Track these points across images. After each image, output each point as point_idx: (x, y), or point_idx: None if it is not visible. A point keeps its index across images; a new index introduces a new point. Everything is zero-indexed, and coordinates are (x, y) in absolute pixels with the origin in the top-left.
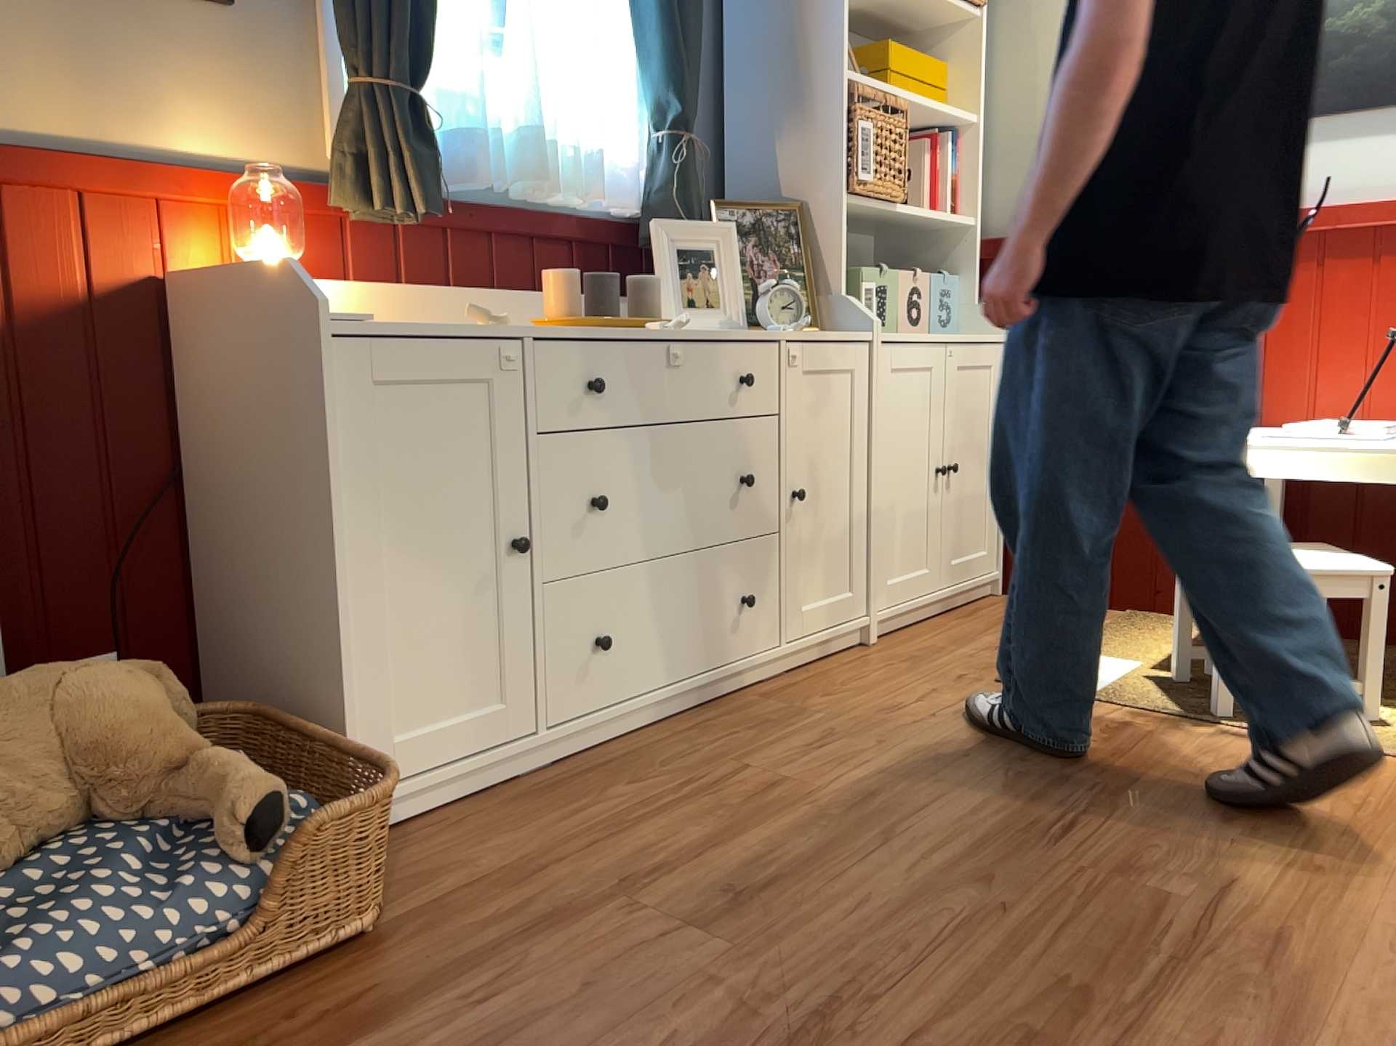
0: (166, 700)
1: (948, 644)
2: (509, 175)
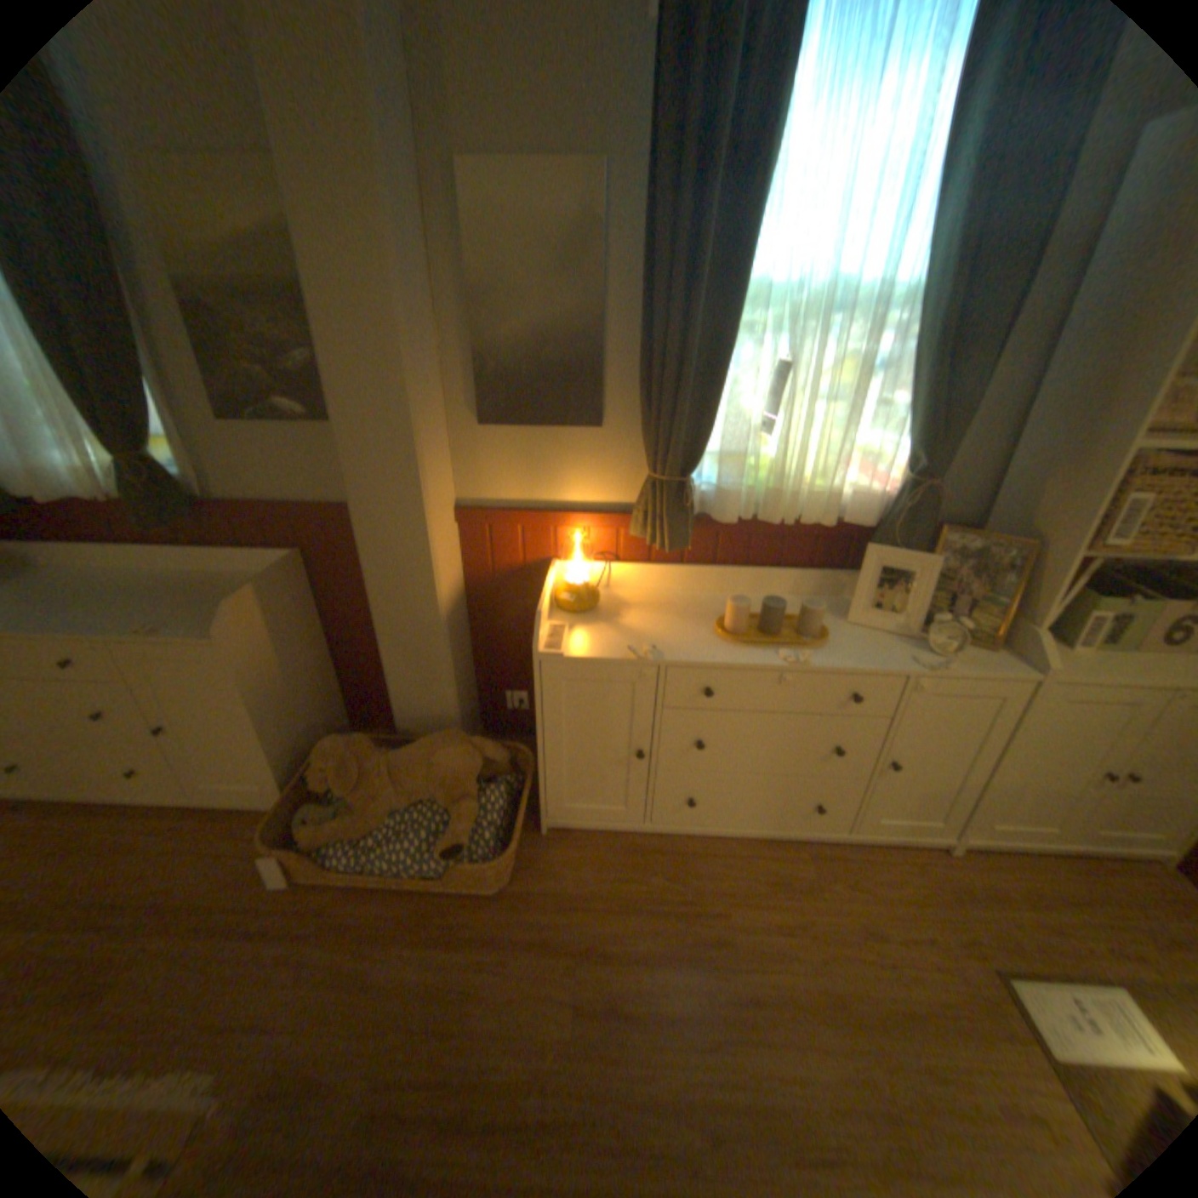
0: (476, 763)
1: (1019, 898)
2: (760, 506)
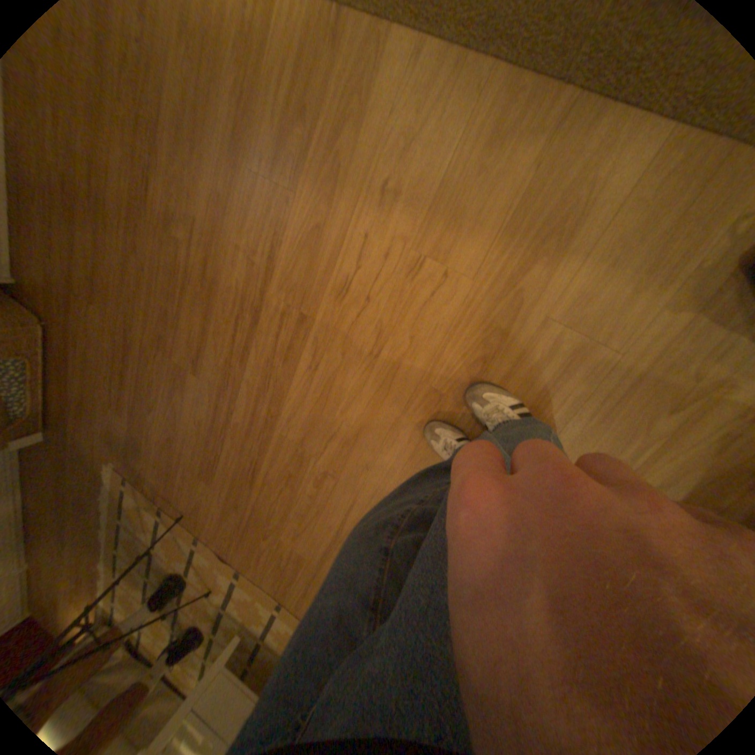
0: None
1: None
2: None
